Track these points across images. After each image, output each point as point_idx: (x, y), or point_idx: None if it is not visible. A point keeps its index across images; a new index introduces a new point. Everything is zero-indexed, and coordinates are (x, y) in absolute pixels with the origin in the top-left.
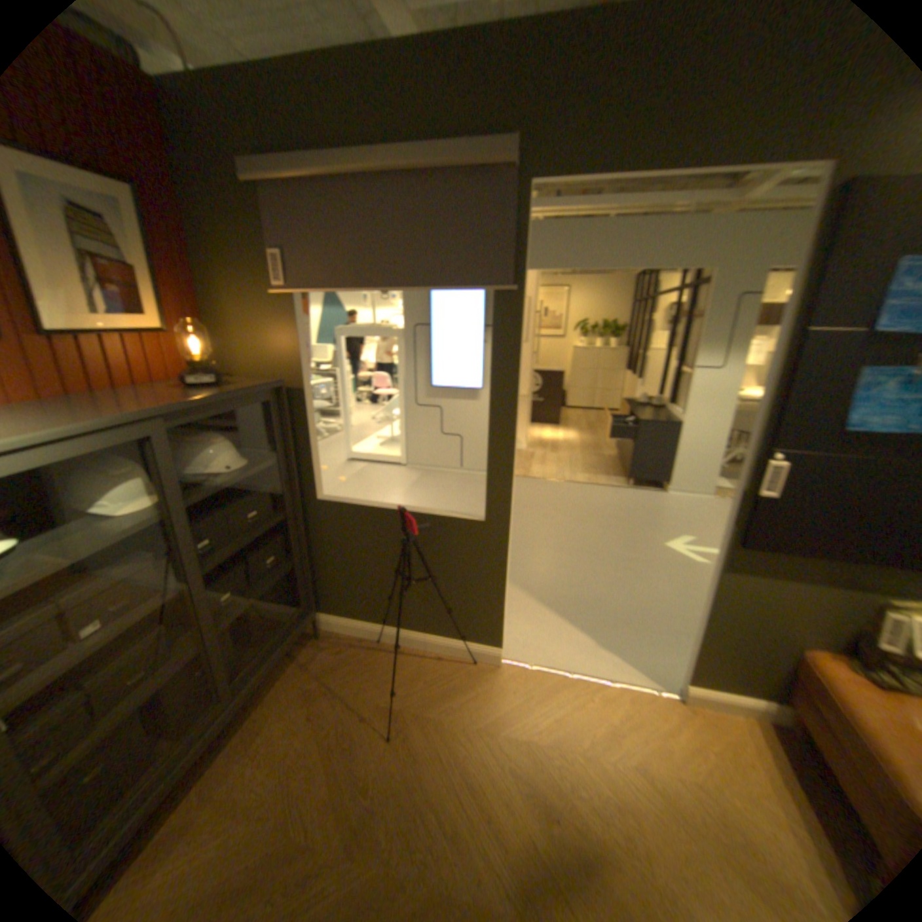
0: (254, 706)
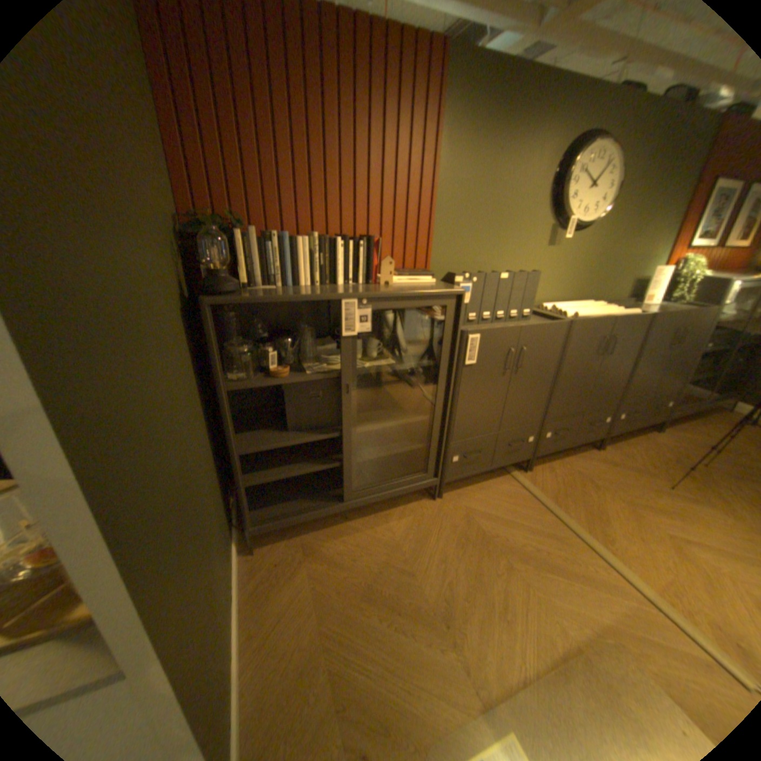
0: (704, 417)
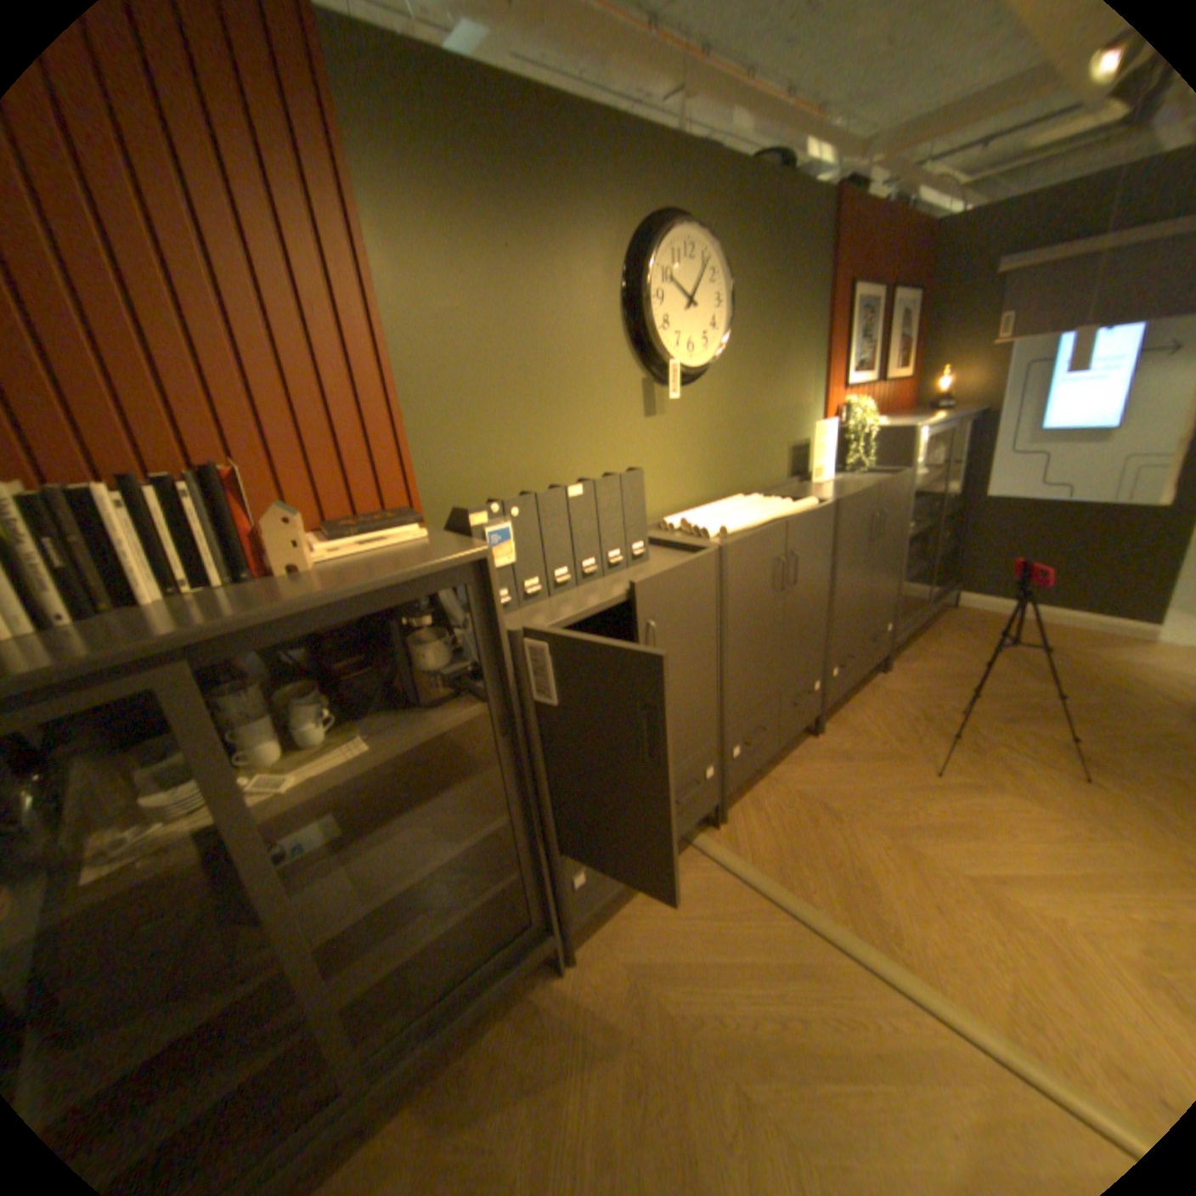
0: (928, 627)
